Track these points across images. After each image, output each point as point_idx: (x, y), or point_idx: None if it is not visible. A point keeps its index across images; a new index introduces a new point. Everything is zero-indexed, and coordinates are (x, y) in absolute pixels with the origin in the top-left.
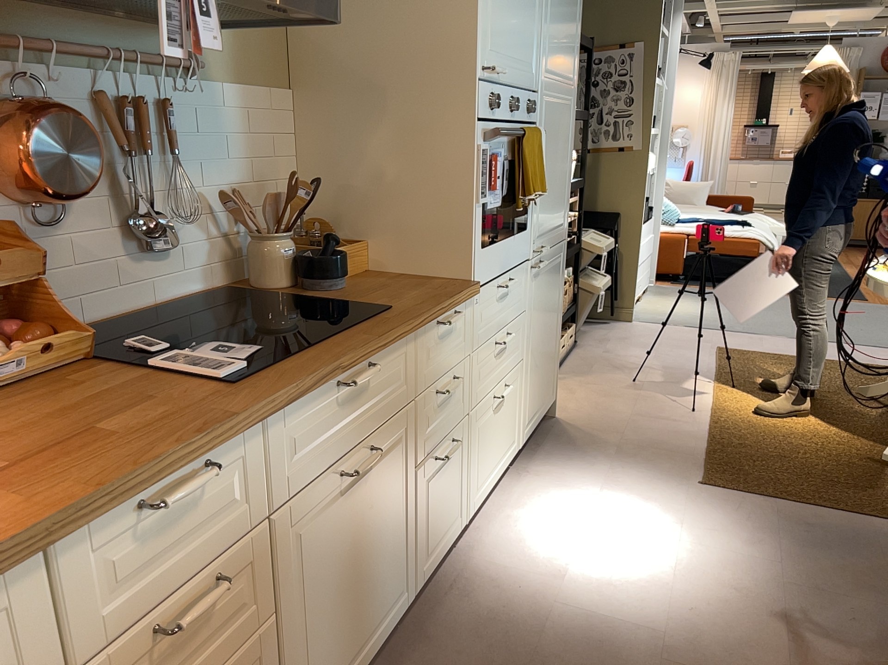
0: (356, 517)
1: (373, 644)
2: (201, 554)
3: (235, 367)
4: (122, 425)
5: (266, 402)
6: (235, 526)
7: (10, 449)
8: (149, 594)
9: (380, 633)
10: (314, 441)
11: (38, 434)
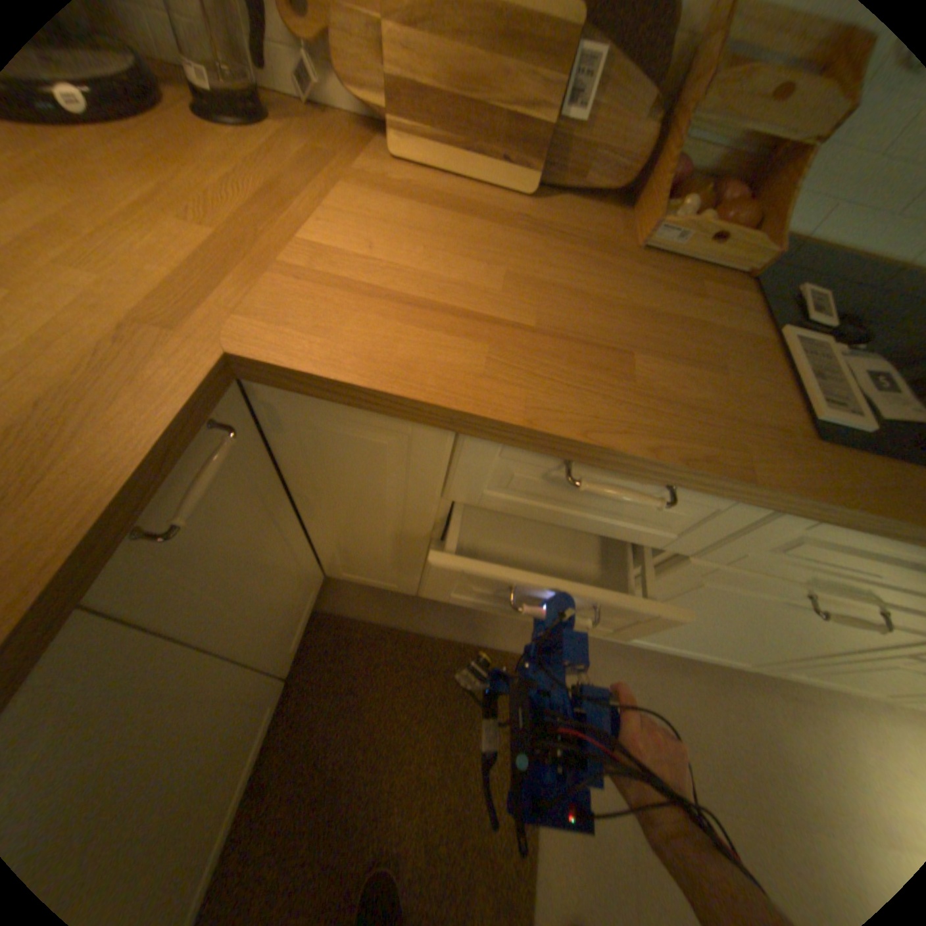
0: (777, 620)
1: (682, 654)
2: (595, 525)
3: (857, 418)
4: (650, 372)
5: (818, 499)
6: (647, 536)
7: (556, 309)
8: (528, 509)
9: (696, 657)
10: (827, 561)
11: (592, 313)
